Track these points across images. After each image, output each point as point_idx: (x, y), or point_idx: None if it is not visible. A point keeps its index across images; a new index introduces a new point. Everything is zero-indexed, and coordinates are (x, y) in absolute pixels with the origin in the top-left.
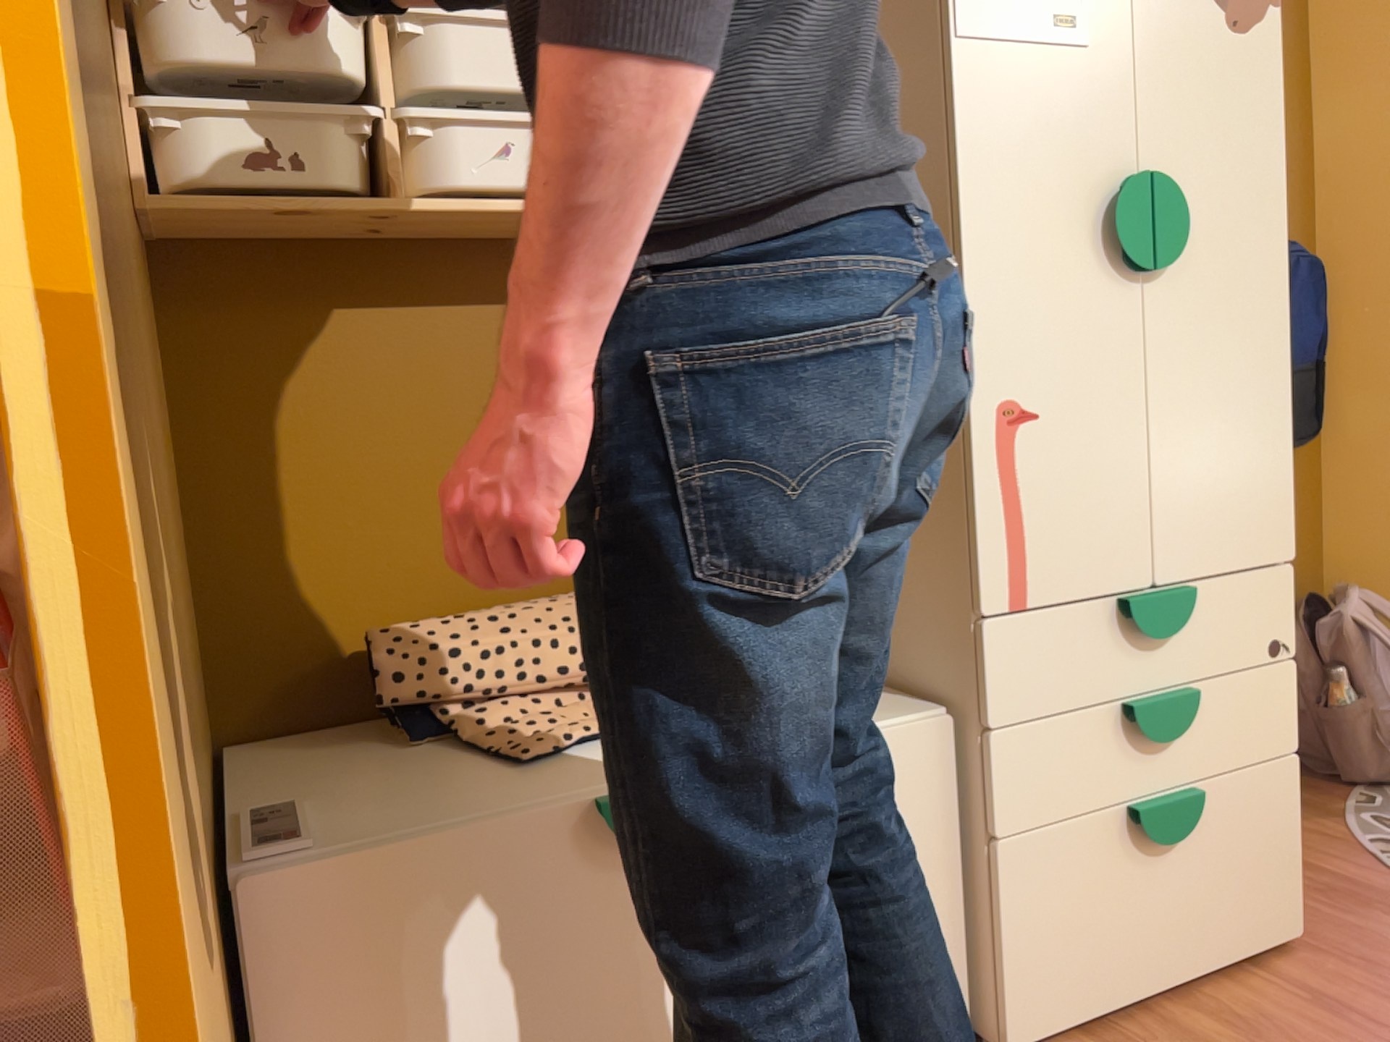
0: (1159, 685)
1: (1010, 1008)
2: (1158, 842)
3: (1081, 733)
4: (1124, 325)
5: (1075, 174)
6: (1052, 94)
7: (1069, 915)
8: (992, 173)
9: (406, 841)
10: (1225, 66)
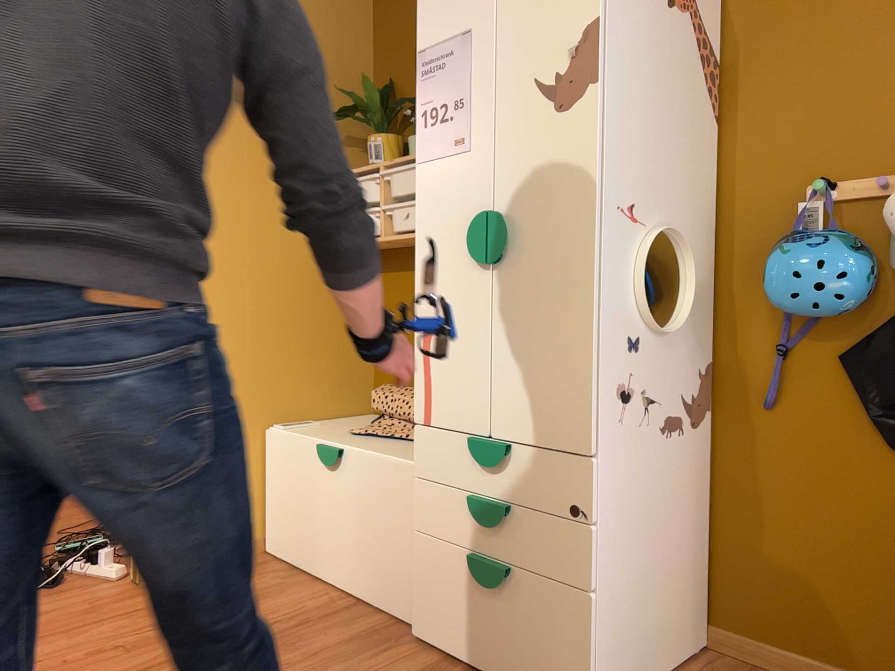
0: (489, 495)
1: (412, 612)
2: (475, 579)
3: (450, 500)
4: (480, 291)
5: (461, 215)
6: (452, 178)
7: (439, 589)
8: (426, 220)
9: (292, 434)
10: (551, 134)
